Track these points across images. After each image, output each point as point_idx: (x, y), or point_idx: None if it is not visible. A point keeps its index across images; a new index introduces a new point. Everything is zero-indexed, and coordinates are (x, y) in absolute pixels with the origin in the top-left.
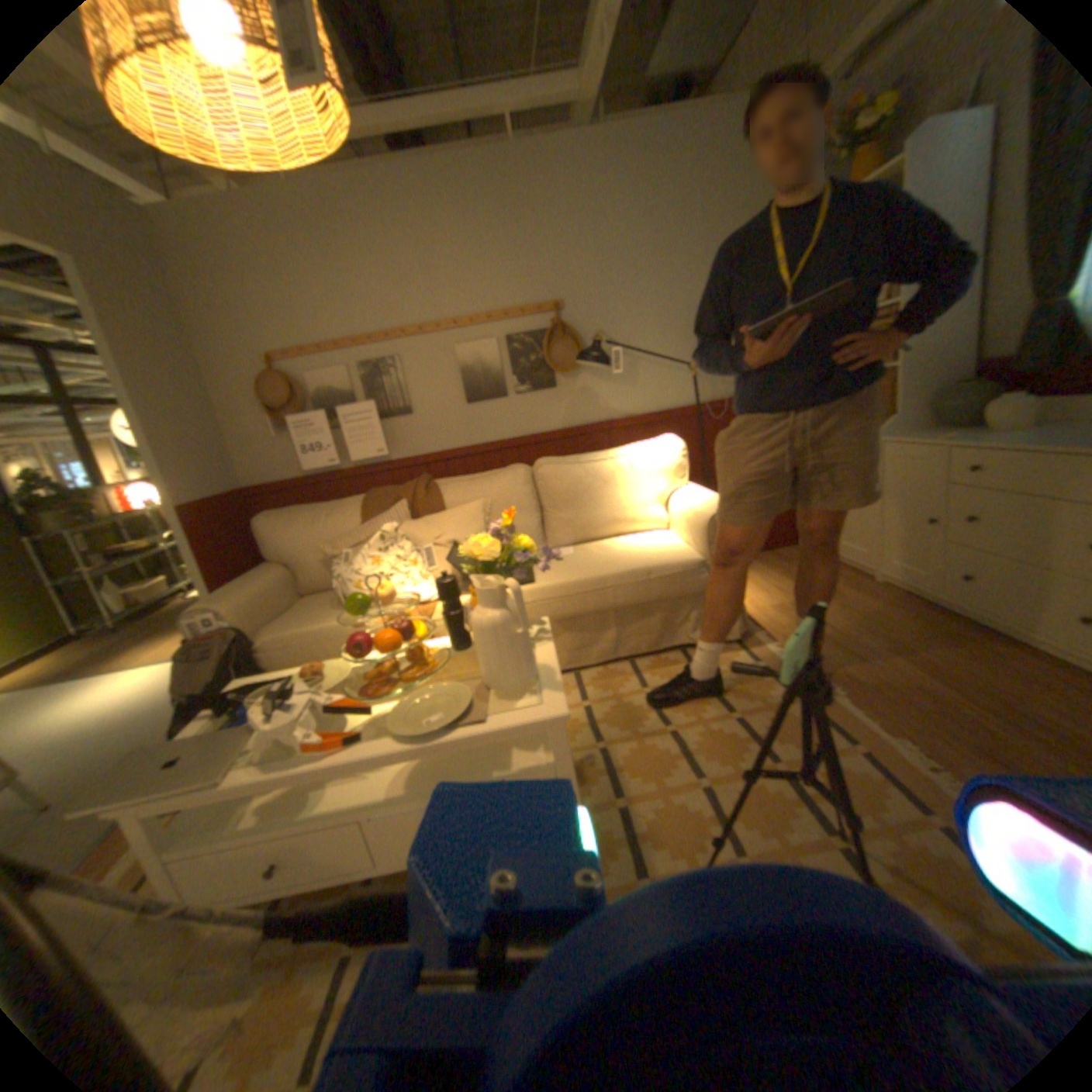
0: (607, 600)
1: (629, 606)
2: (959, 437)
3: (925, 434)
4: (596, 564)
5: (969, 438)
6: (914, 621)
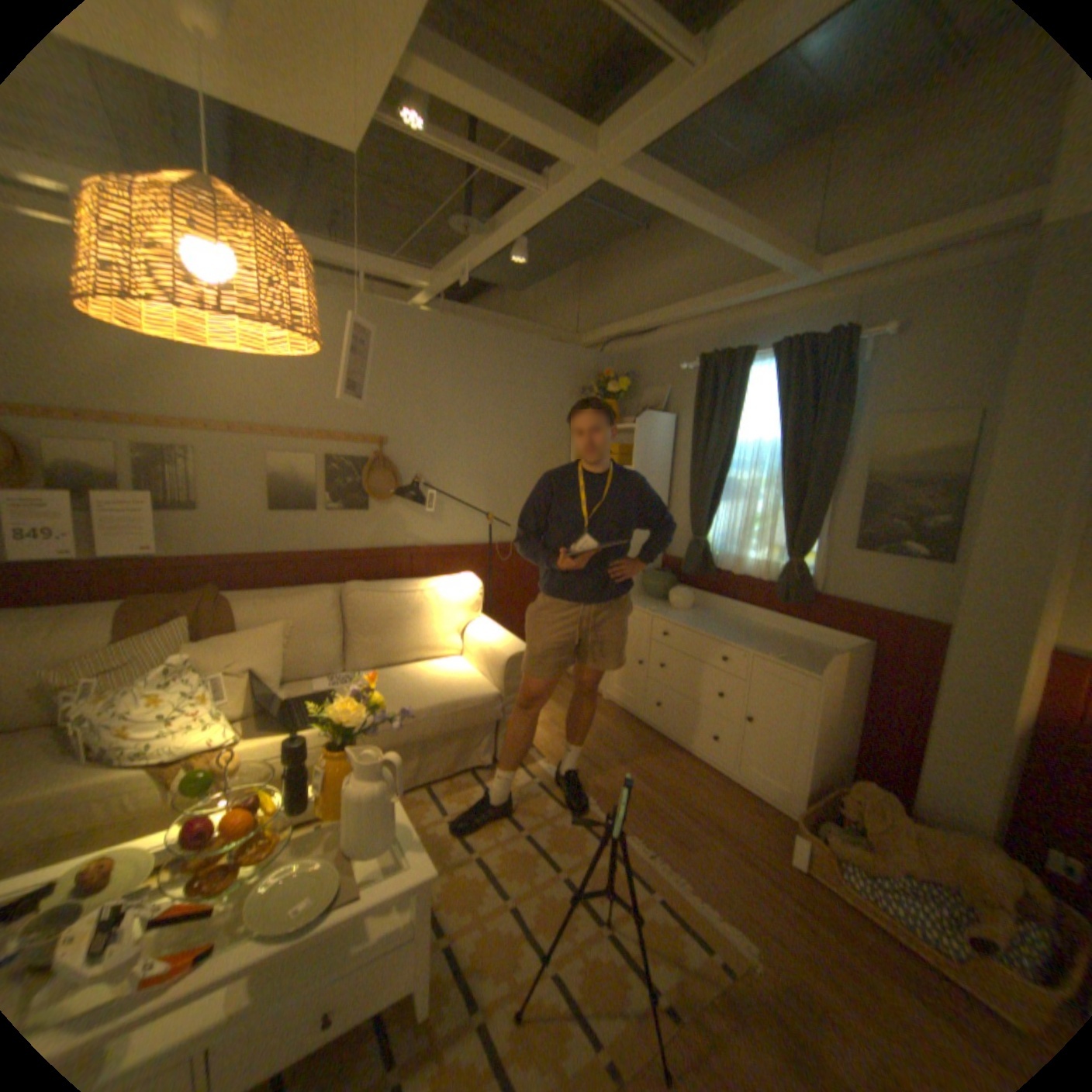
0: (417, 735)
1: (435, 739)
2: (656, 611)
3: (637, 602)
4: (407, 699)
5: (661, 613)
6: (628, 735)
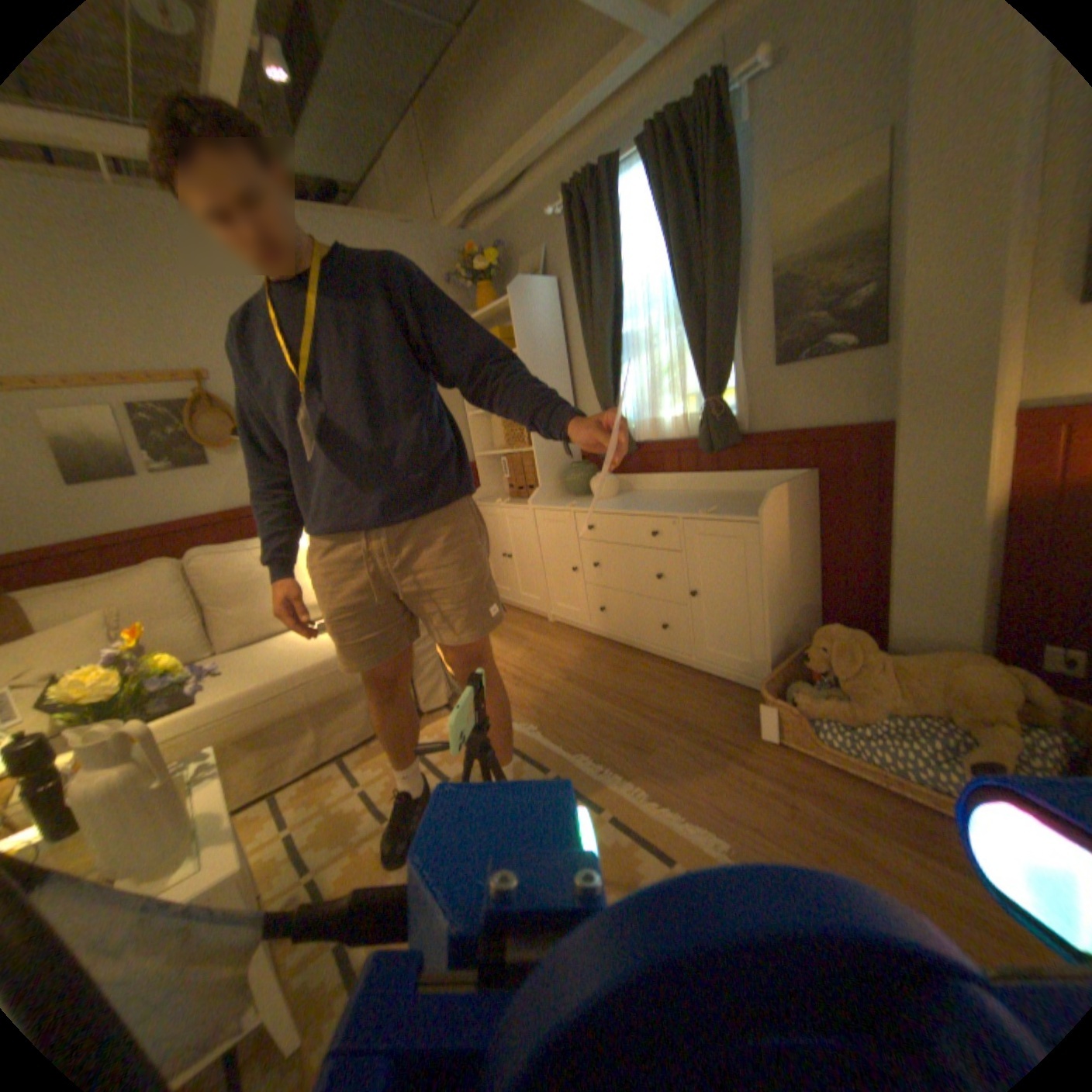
0: (298, 701)
1: (327, 701)
2: (577, 505)
3: (558, 503)
4: (280, 663)
5: (583, 505)
6: (576, 649)
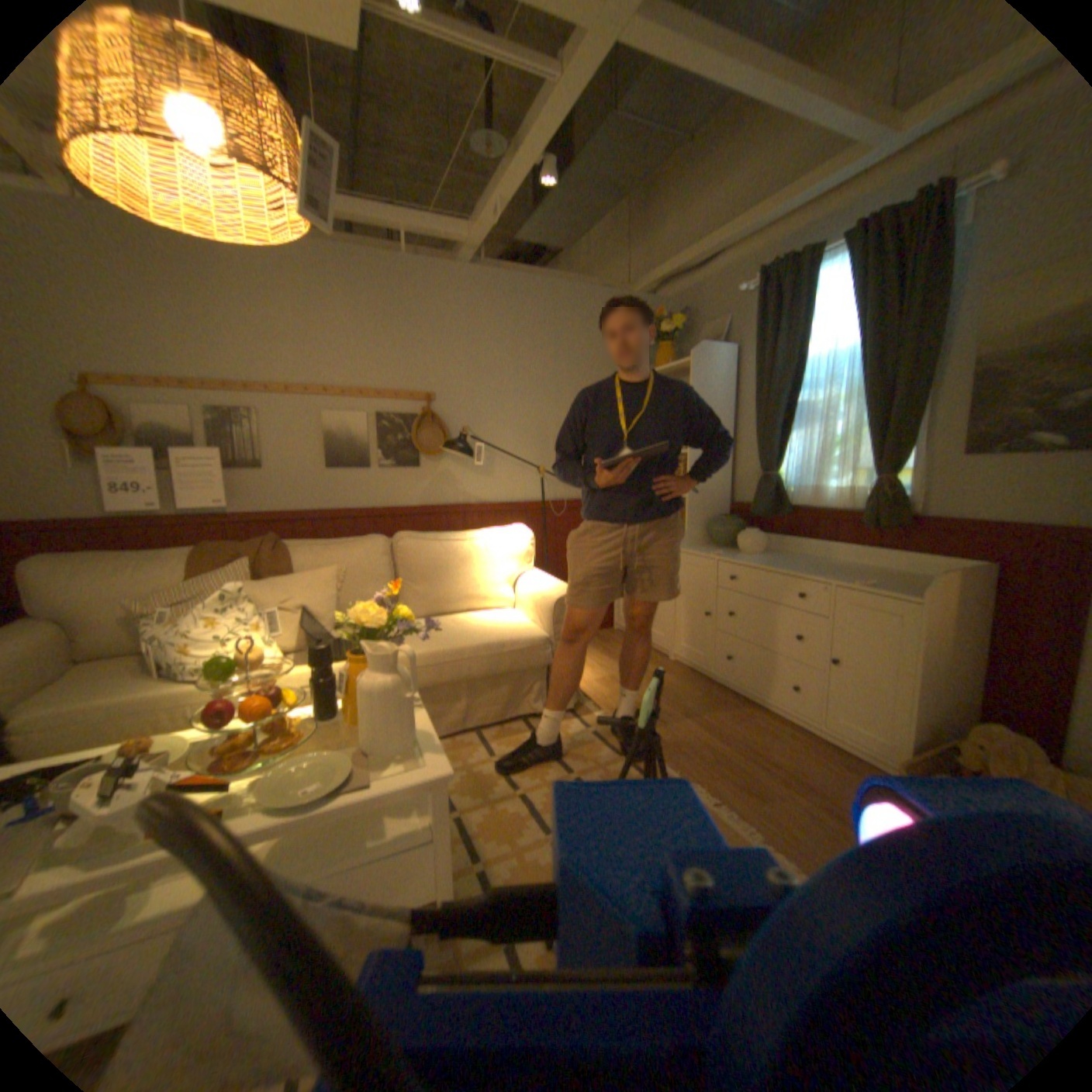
0: (462, 672)
1: (482, 678)
2: (723, 555)
3: (702, 549)
4: (453, 637)
5: (729, 556)
6: (696, 692)
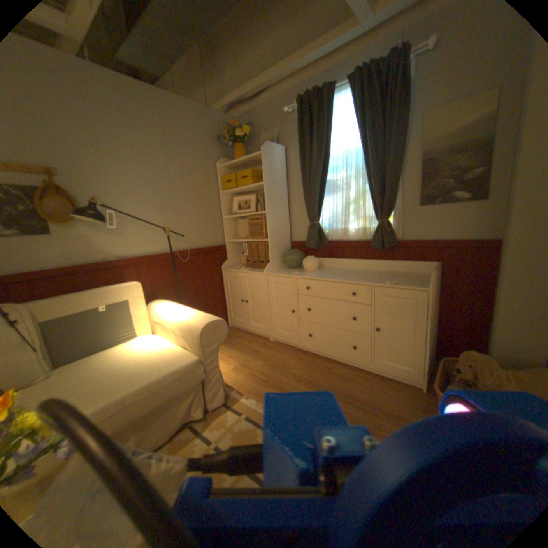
0: (127, 418)
1: (147, 414)
2: (298, 274)
3: (282, 271)
4: (112, 387)
5: (302, 274)
6: (294, 359)
